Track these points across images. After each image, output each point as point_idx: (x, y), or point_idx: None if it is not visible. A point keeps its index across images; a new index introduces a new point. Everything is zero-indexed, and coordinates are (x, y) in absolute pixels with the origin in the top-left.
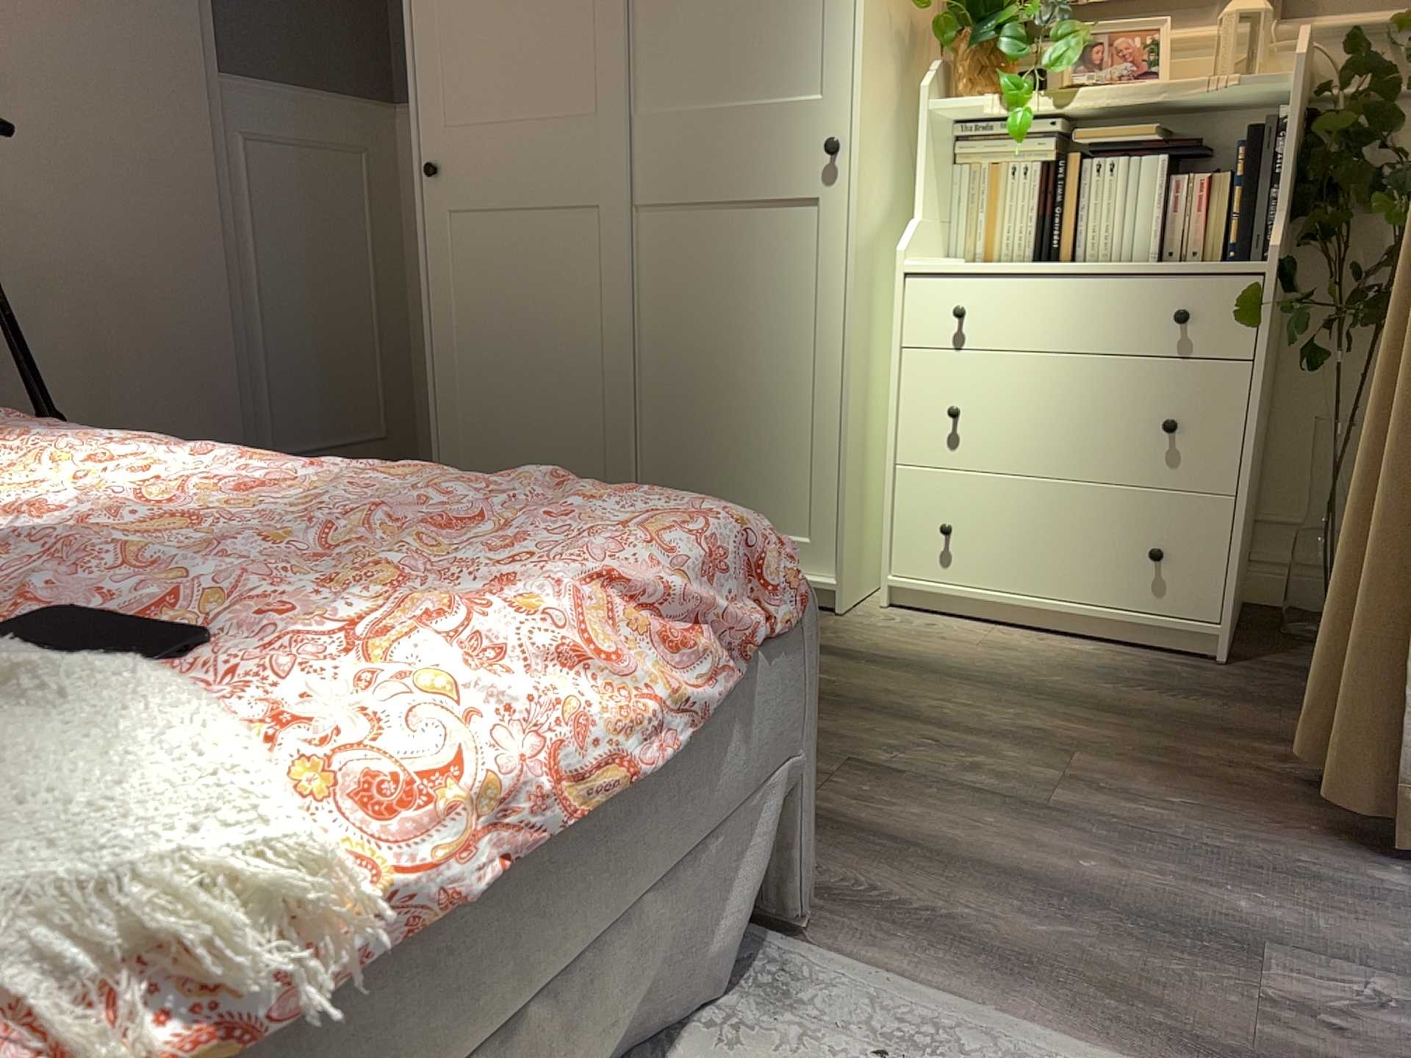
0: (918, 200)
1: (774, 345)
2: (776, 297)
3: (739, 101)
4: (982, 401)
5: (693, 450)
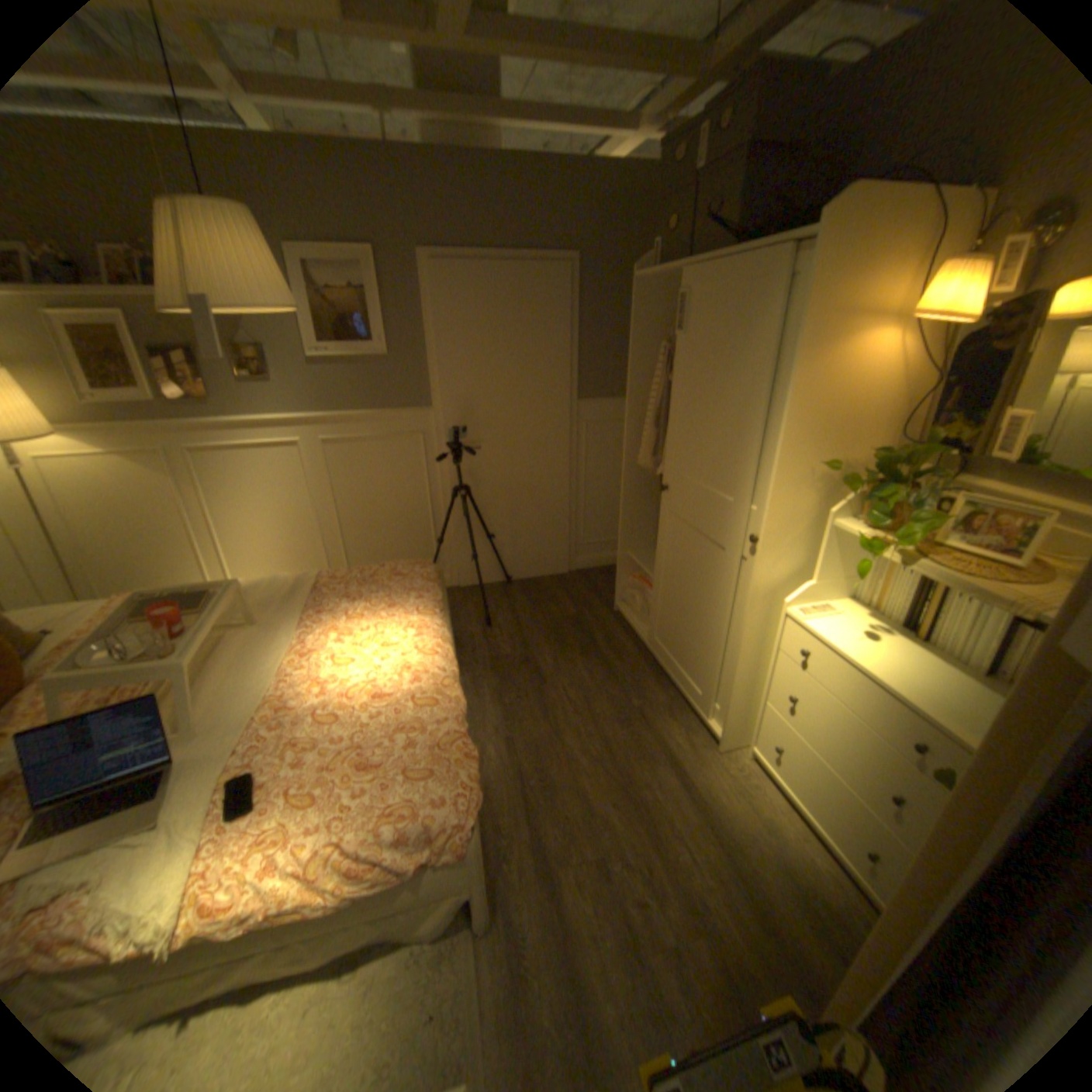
0: (817, 571)
1: (721, 613)
2: (725, 592)
3: (726, 491)
4: (809, 703)
5: (688, 635)
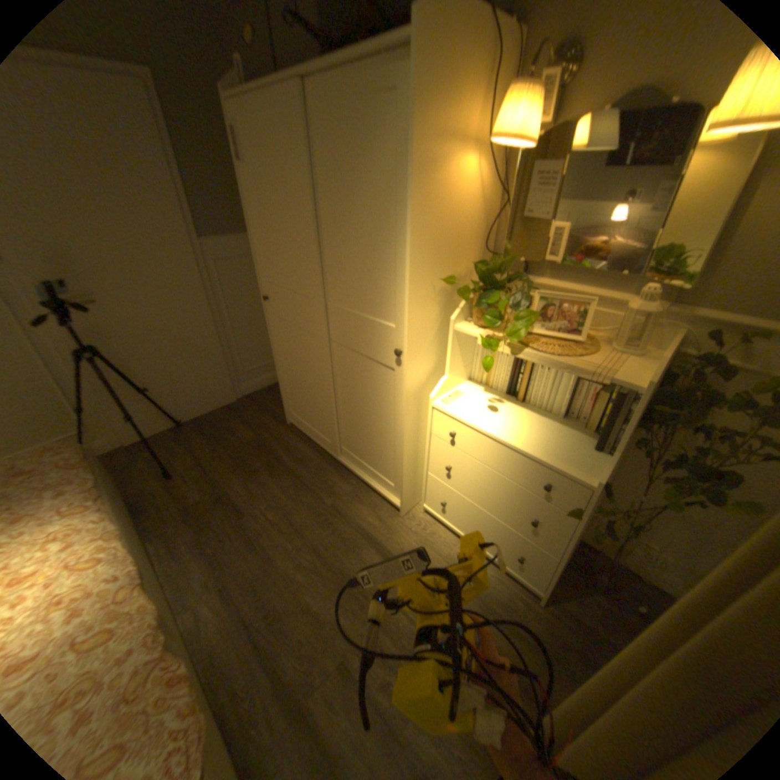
0: (446, 367)
1: (380, 414)
2: (380, 397)
3: (363, 313)
4: (460, 468)
5: (356, 434)
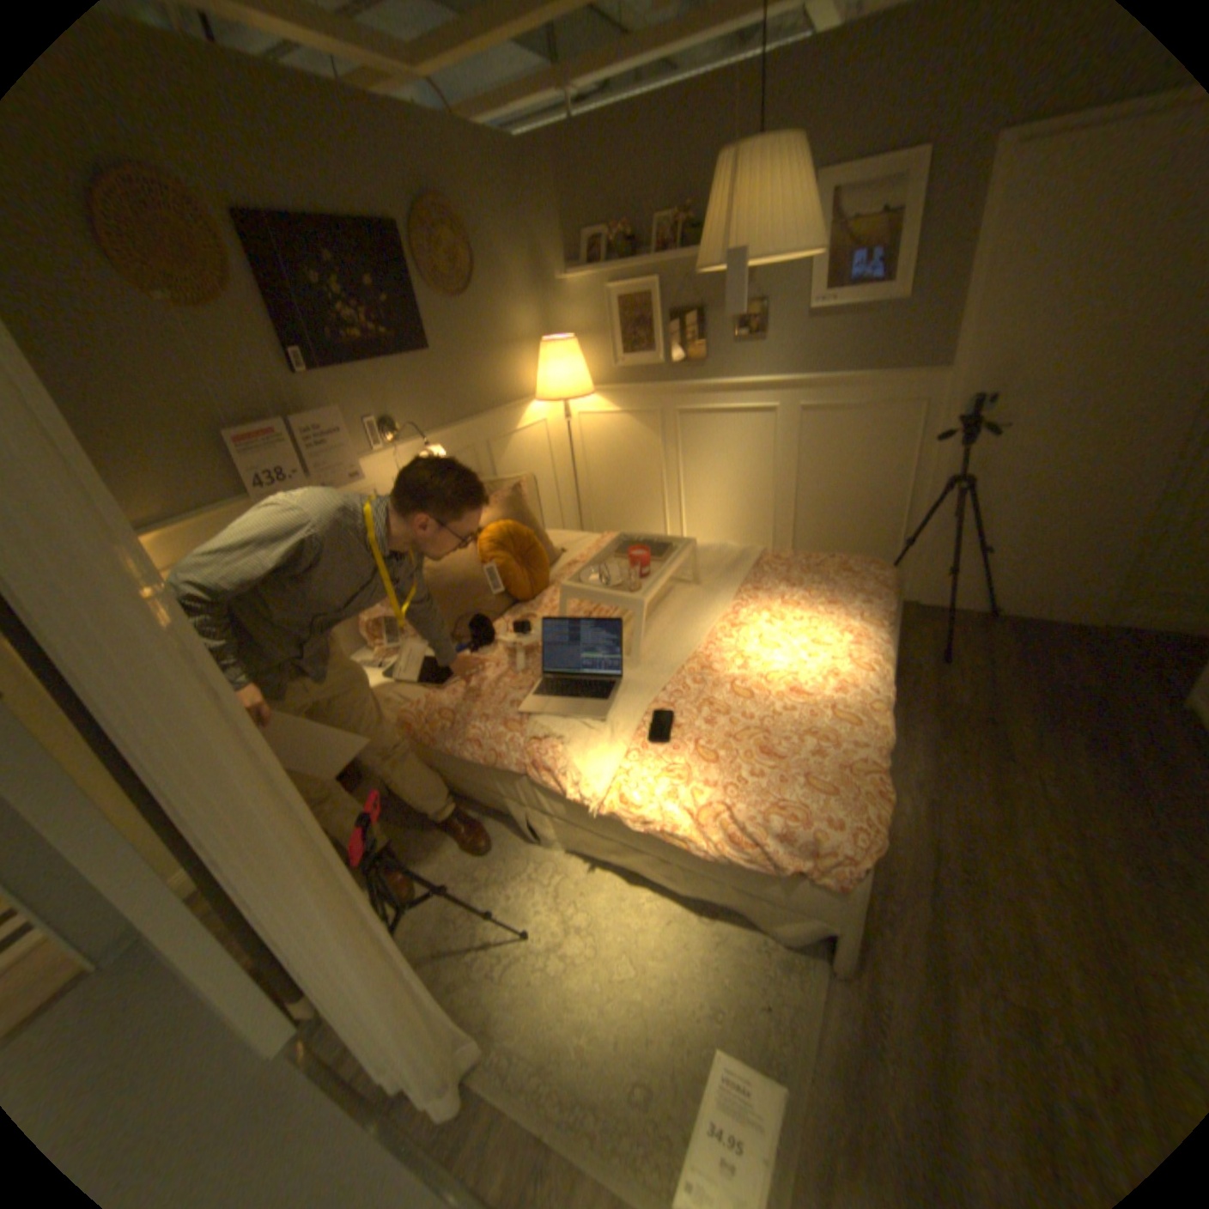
0: None
1: None
2: None
3: None
4: None
5: None
